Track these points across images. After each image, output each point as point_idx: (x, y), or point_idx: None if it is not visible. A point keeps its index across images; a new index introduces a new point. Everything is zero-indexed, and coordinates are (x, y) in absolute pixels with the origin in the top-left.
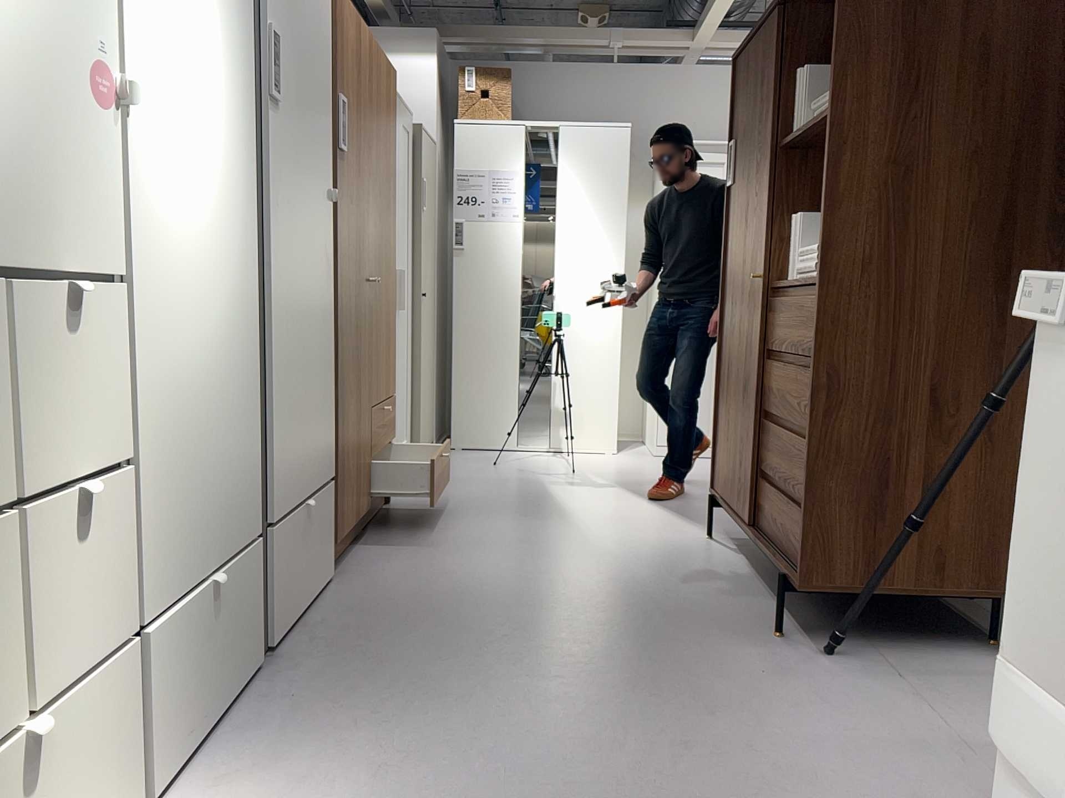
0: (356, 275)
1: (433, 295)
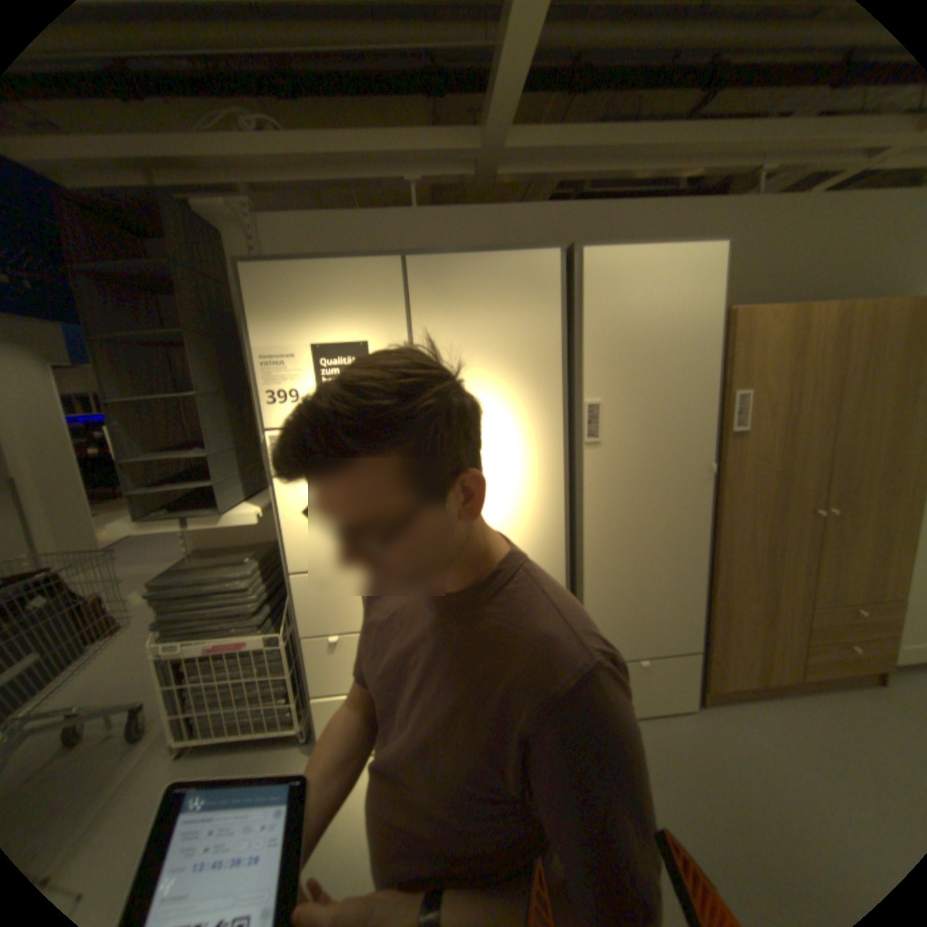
0: (778, 514)
1: None
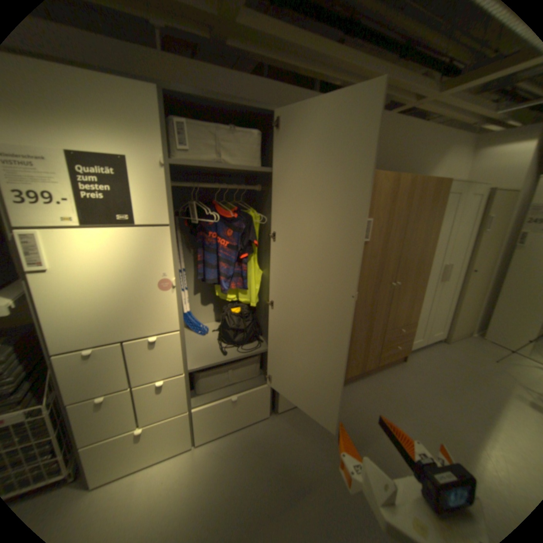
0: (377, 285)
1: (491, 269)
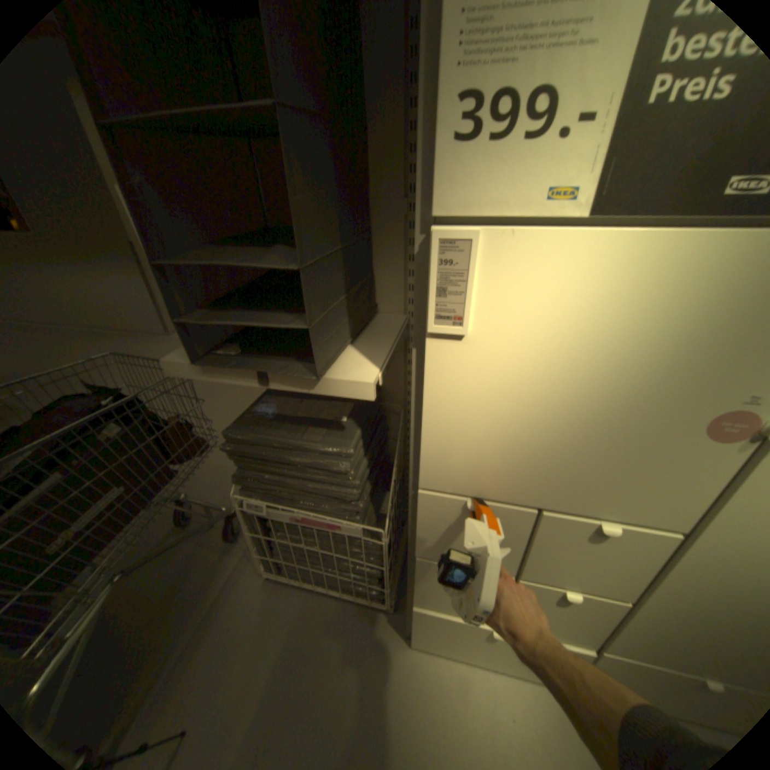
0: None
1: None
